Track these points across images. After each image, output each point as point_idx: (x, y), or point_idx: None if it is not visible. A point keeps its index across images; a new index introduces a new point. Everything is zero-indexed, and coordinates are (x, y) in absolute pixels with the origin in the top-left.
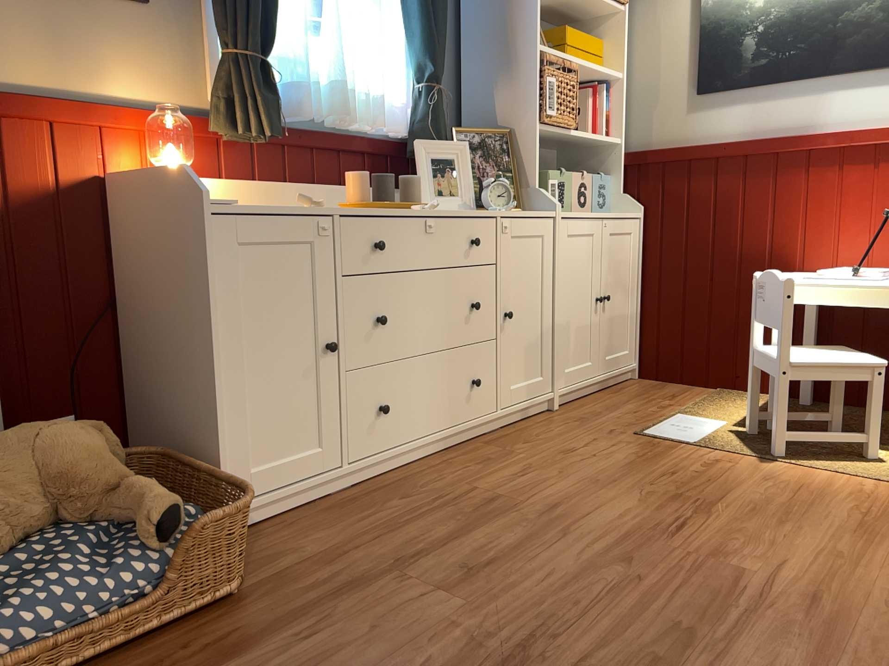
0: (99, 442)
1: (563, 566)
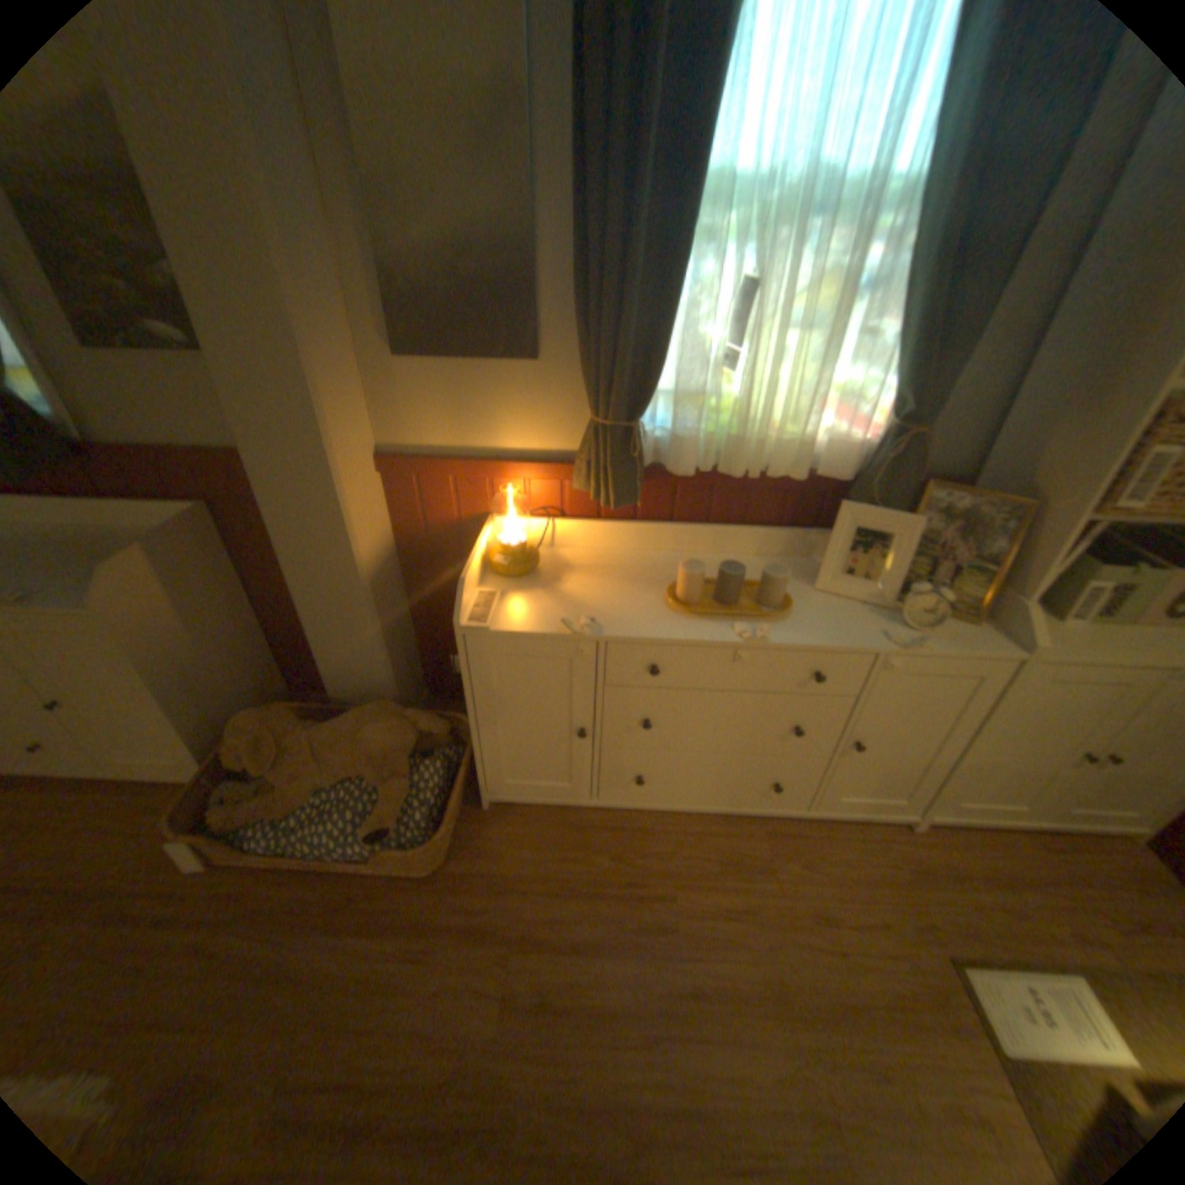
0: (398, 741)
1: (595, 1084)
